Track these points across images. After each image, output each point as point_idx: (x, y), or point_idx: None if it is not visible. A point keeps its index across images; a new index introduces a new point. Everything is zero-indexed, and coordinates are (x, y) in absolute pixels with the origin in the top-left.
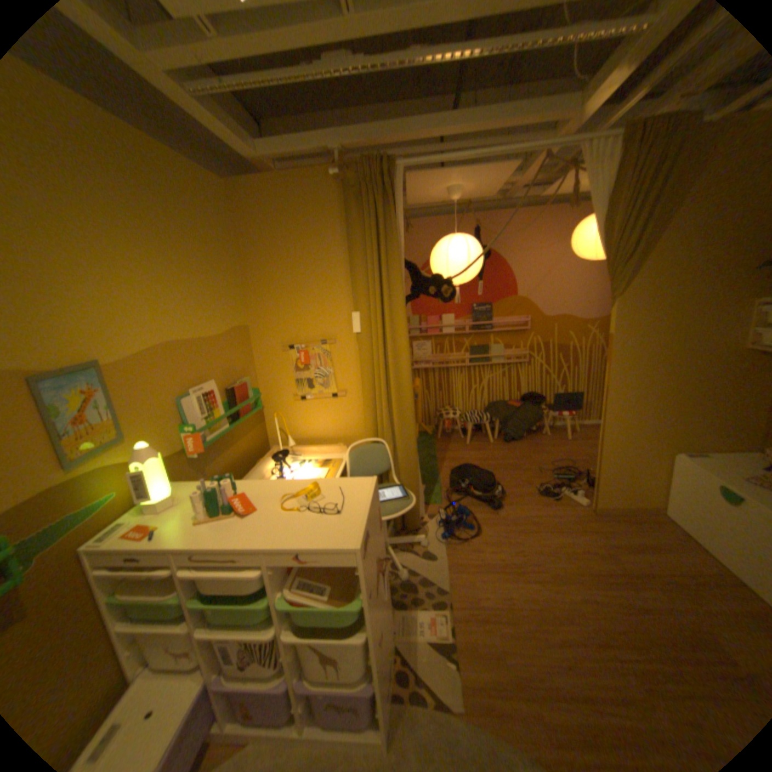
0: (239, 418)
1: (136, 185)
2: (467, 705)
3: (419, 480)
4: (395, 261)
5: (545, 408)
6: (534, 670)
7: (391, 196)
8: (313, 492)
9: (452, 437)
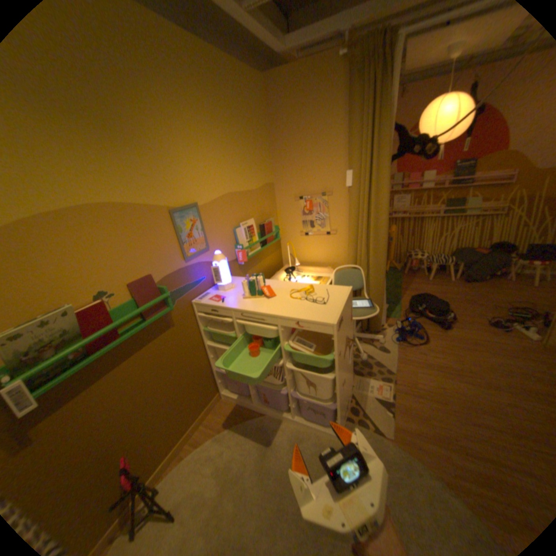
0: (266, 244)
1: (213, 88)
2: (396, 436)
3: (384, 298)
4: (386, 125)
5: (515, 257)
6: (453, 433)
7: (389, 66)
8: (309, 290)
9: (418, 273)
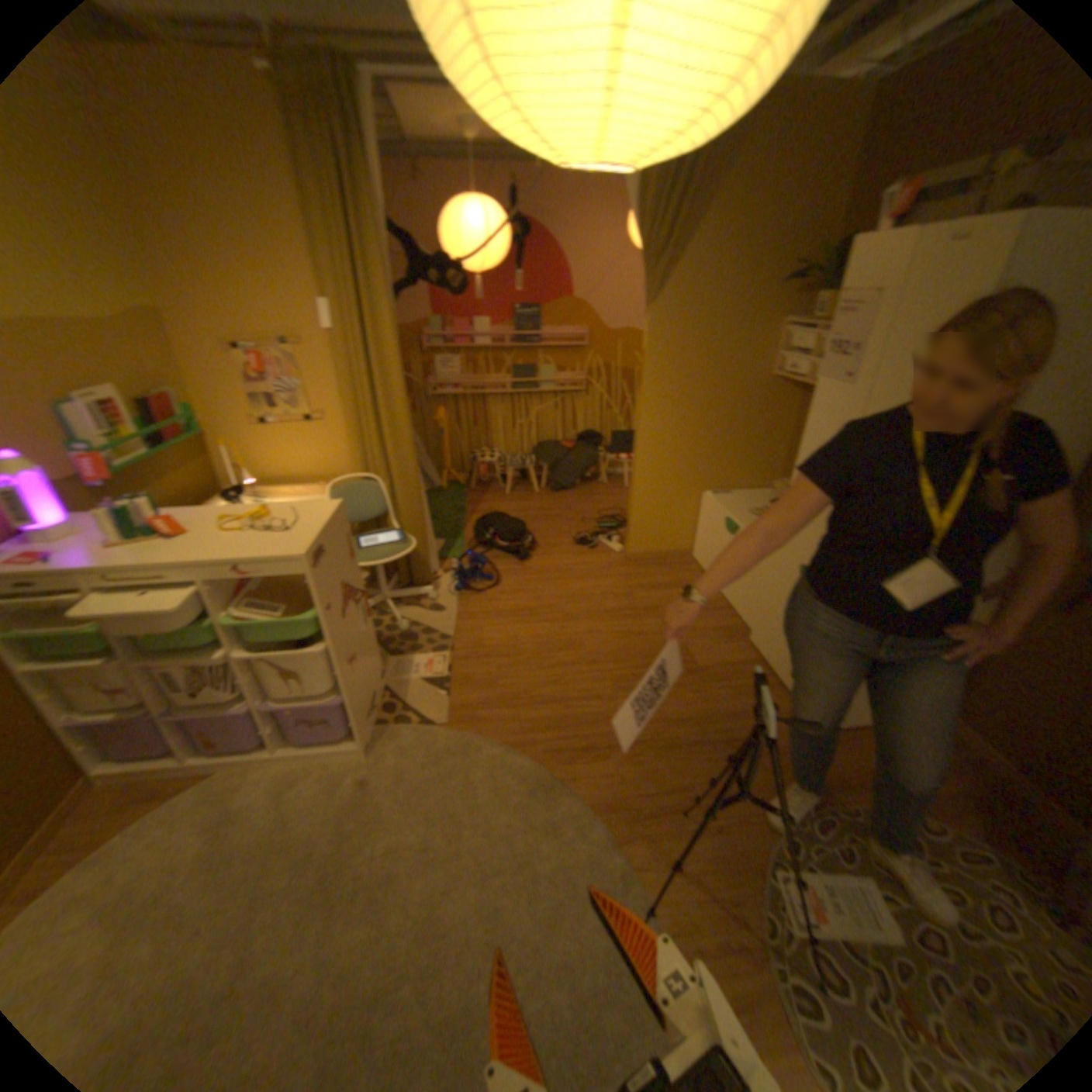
0: (160, 443)
1: None
2: (449, 718)
3: (424, 527)
4: (367, 228)
5: (600, 451)
6: (521, 686)
7: (351, 125)
8: (259, 516)
9: (489, 487)
